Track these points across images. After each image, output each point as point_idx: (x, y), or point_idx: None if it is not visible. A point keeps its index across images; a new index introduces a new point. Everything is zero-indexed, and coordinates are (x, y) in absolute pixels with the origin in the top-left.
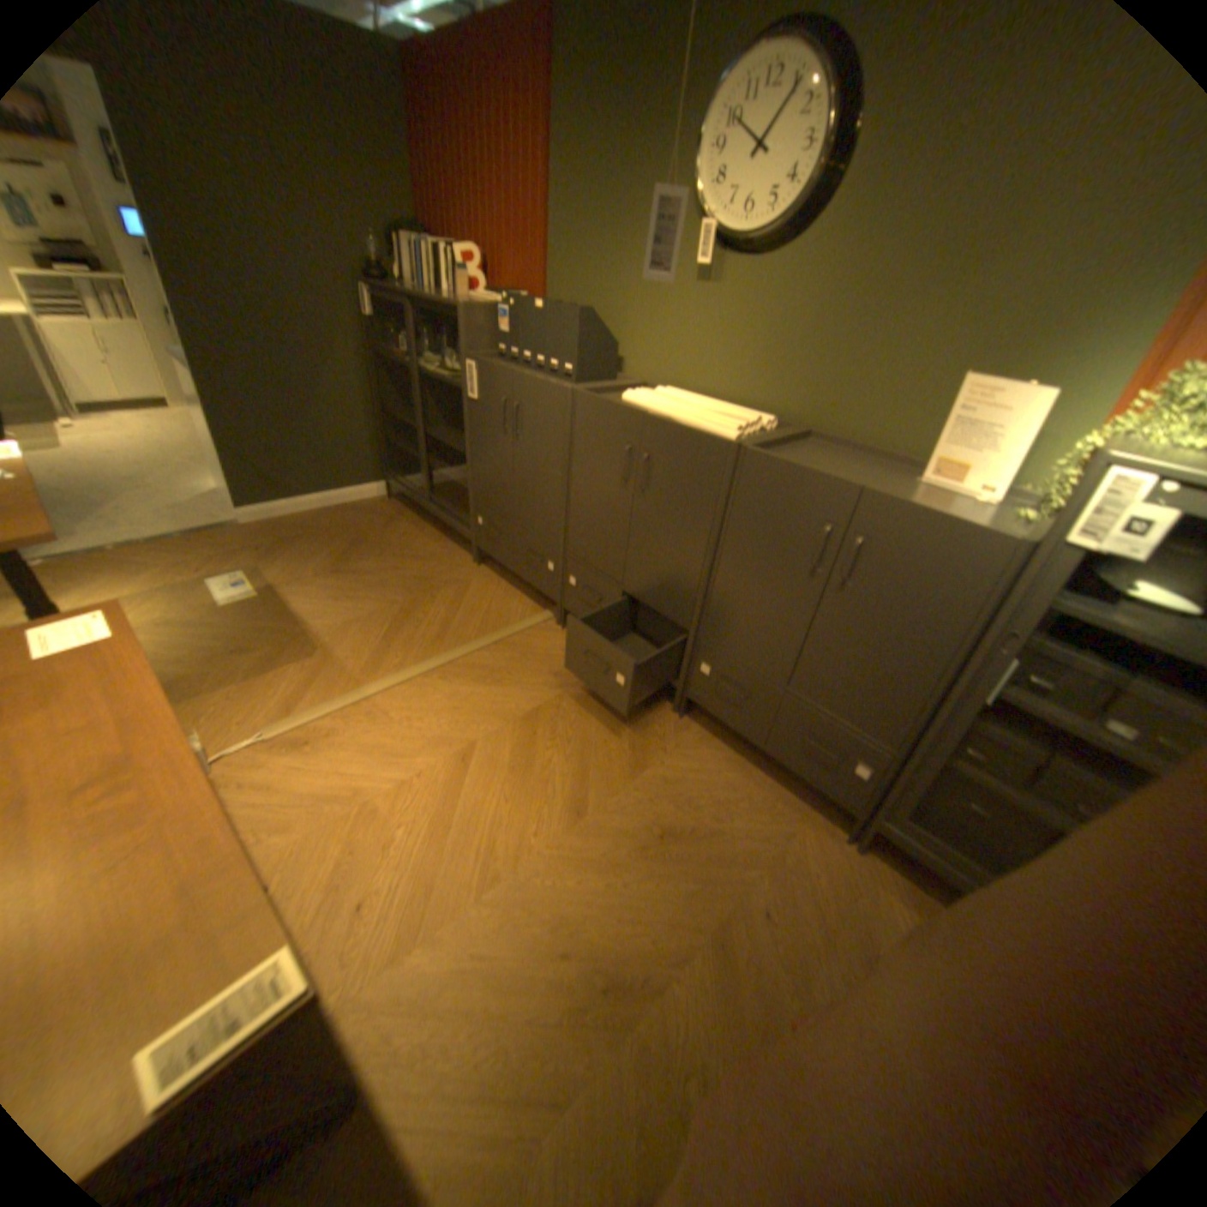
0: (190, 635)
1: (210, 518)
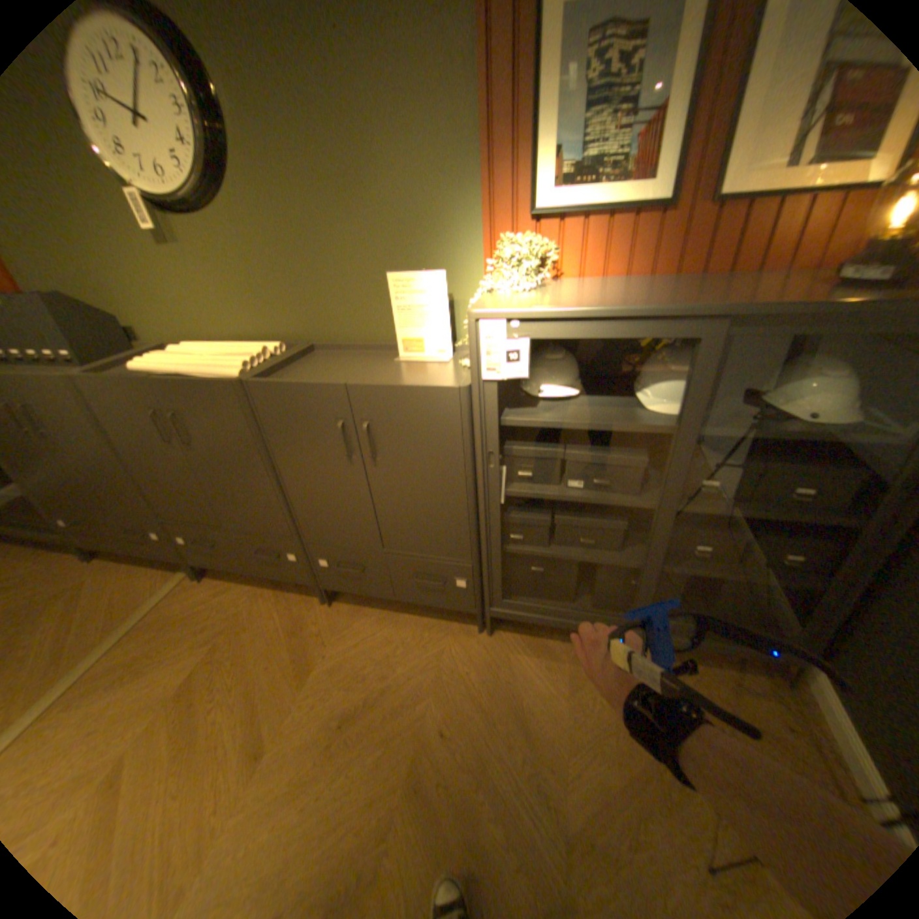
0: None
1: None
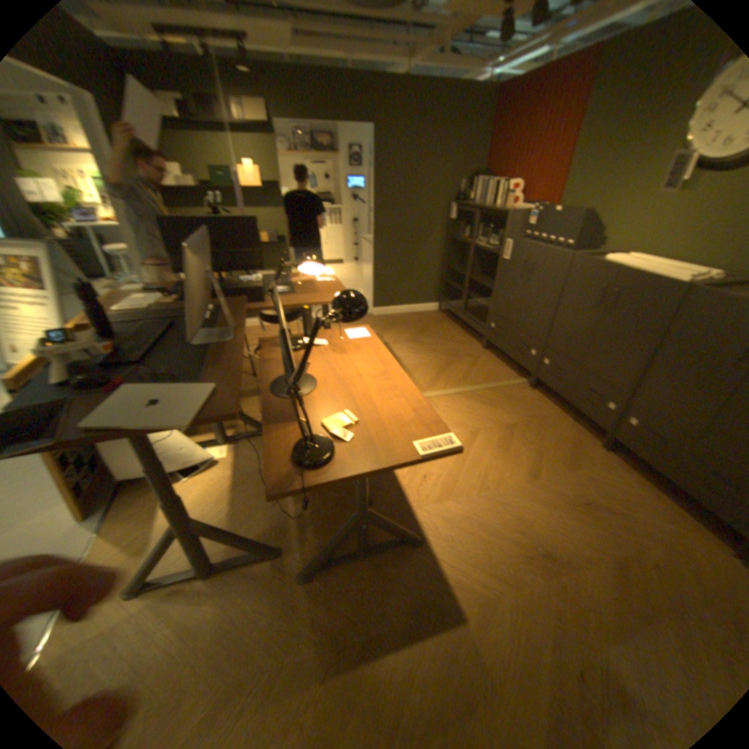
0: None
1: None
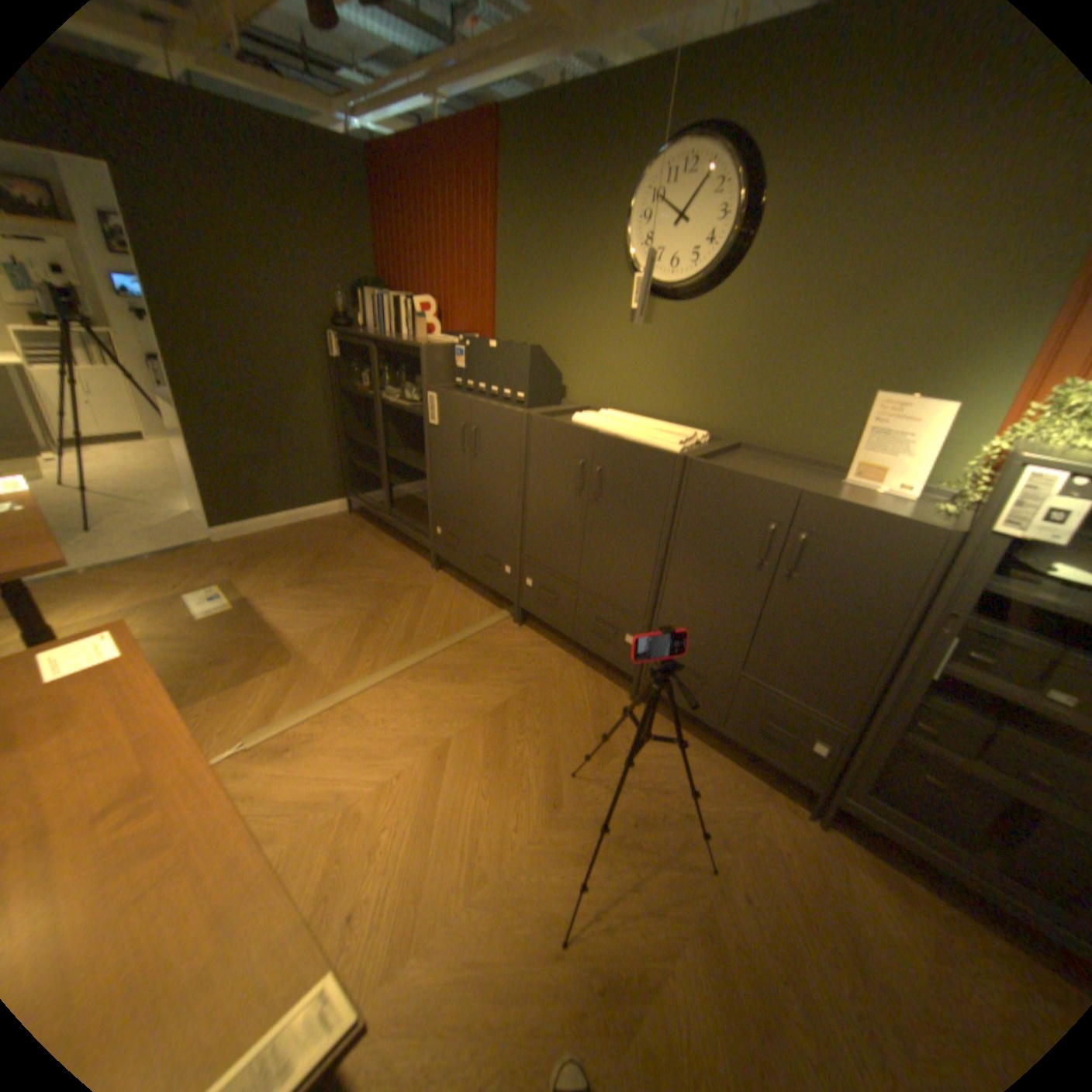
0: (170, 650)
1: (187, 540)
